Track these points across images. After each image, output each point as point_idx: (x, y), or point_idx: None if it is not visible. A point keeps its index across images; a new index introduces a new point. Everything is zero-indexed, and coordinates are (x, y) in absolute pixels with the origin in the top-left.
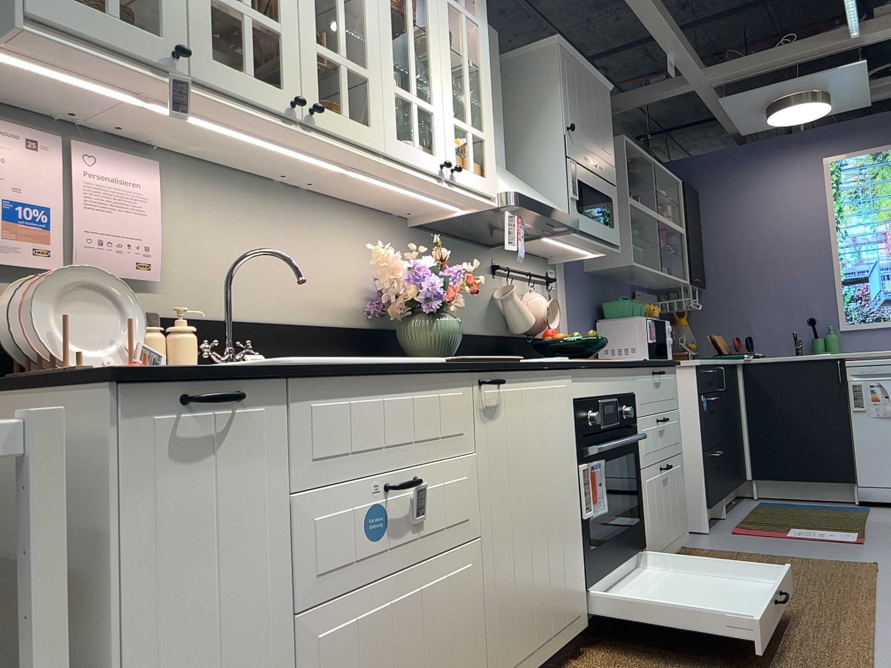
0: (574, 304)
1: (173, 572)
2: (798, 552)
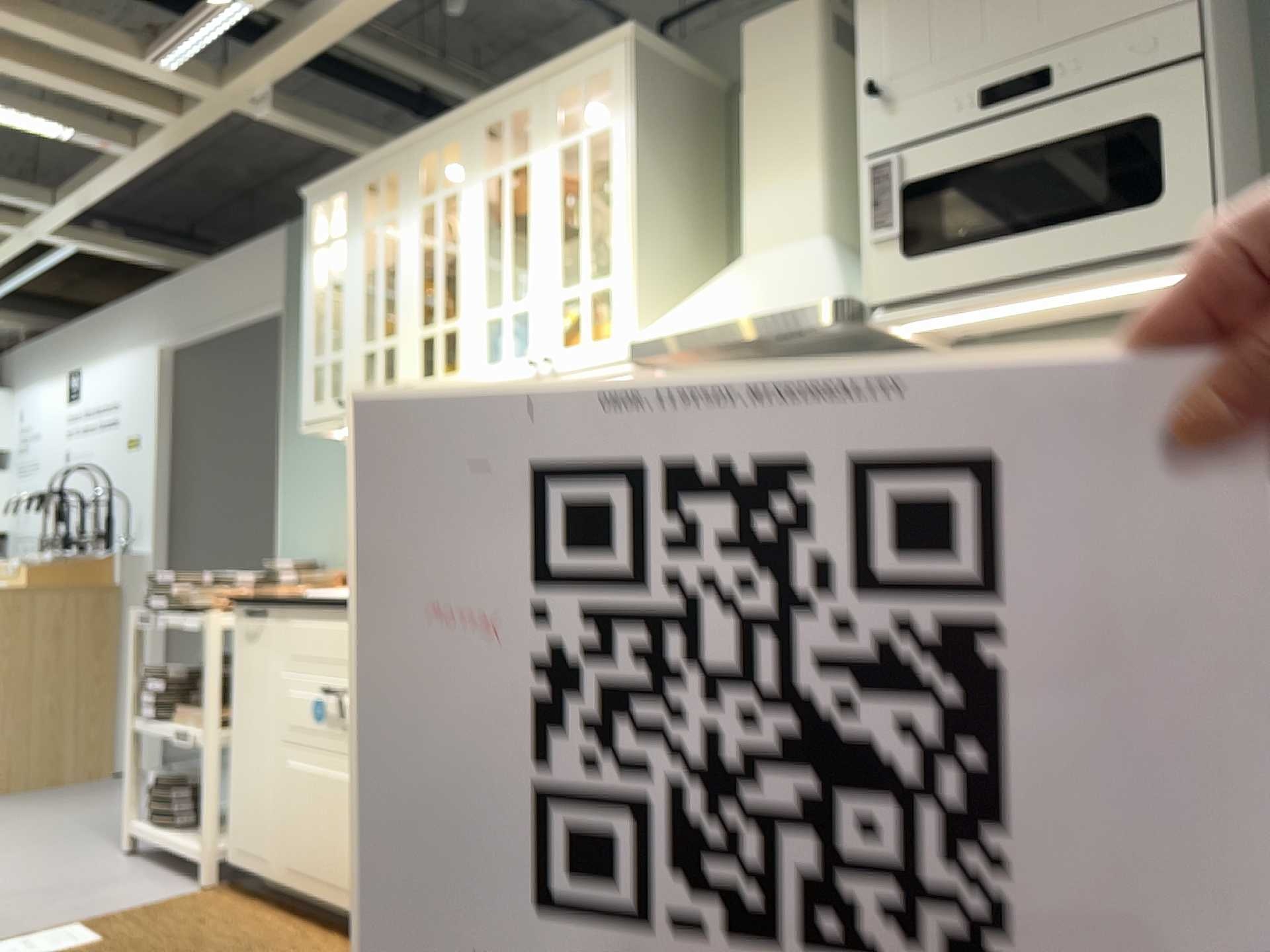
0: None
1: (244, 692)
2: None
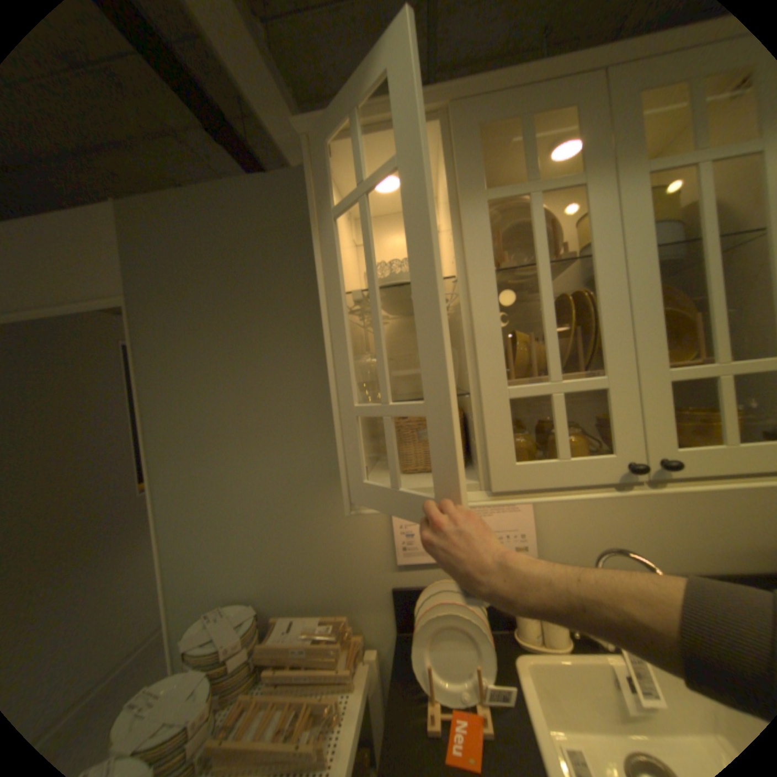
0: None
1: None
2: None
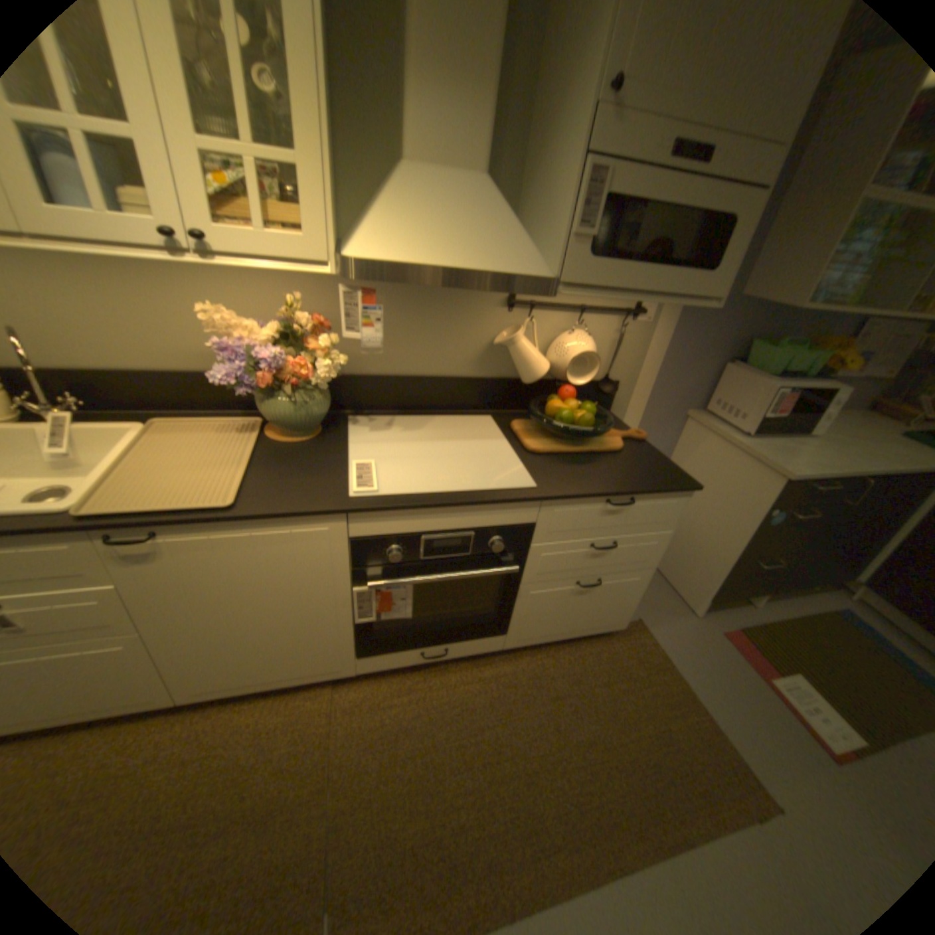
0: (684, 339)
1: None
2: (733, 717)
